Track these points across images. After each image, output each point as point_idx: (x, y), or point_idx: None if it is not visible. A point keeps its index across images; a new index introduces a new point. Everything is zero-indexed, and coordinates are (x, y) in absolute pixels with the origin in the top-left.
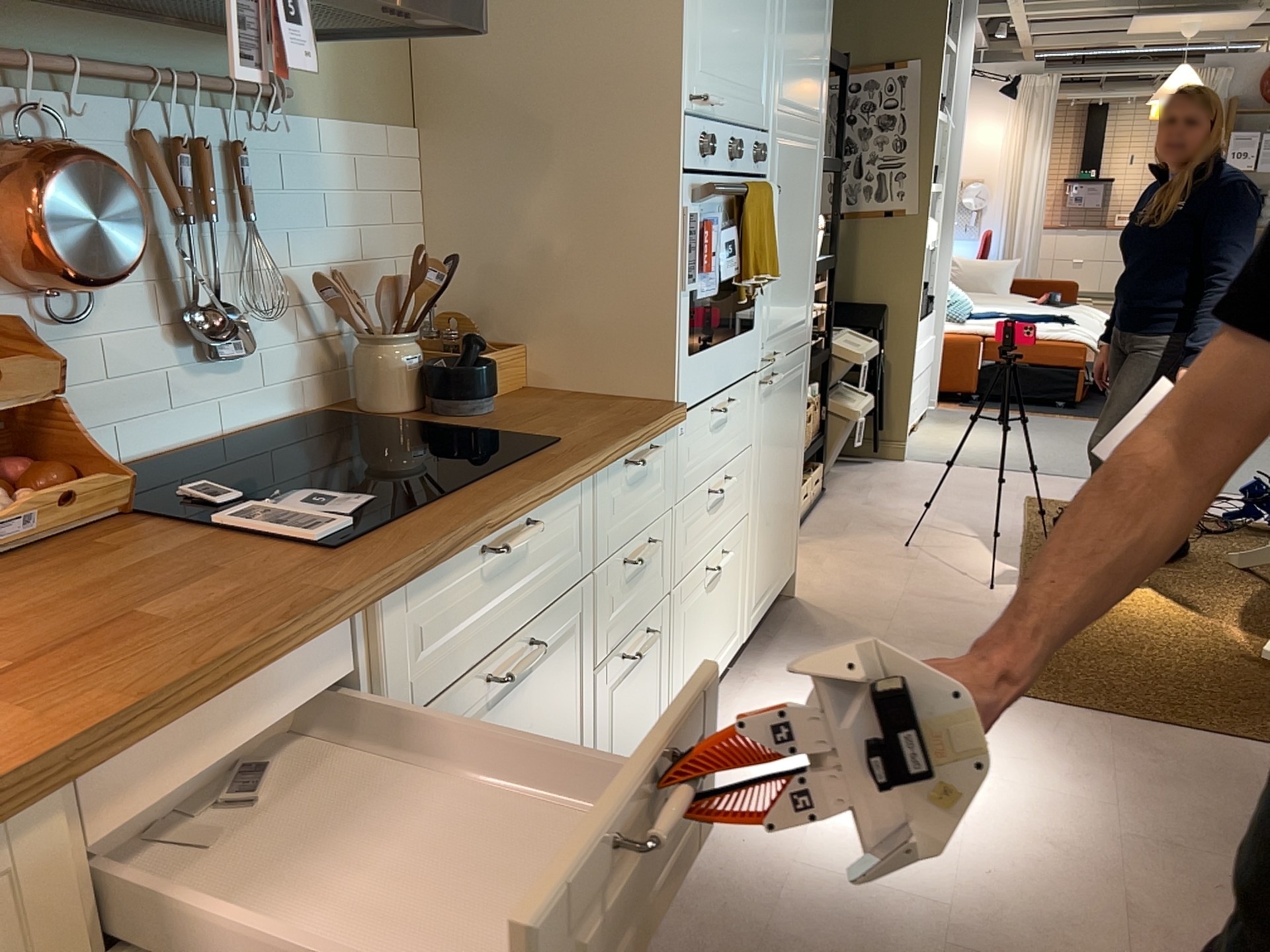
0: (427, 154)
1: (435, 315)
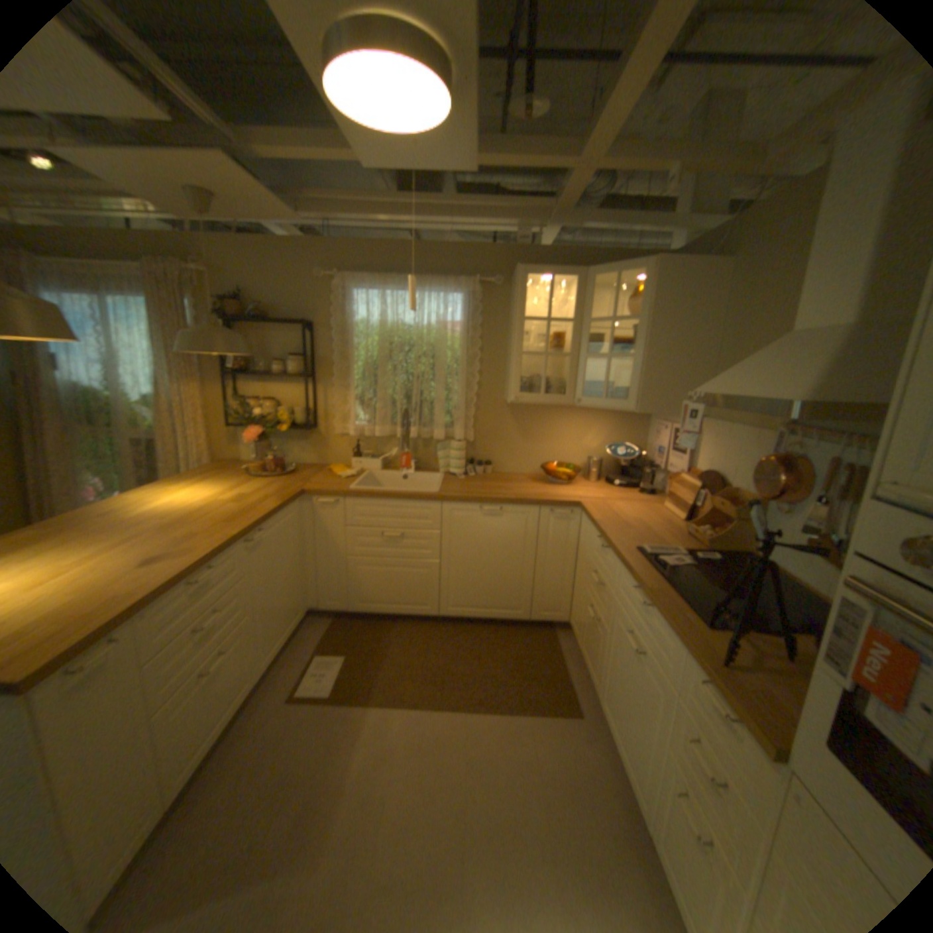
0: None
1: None
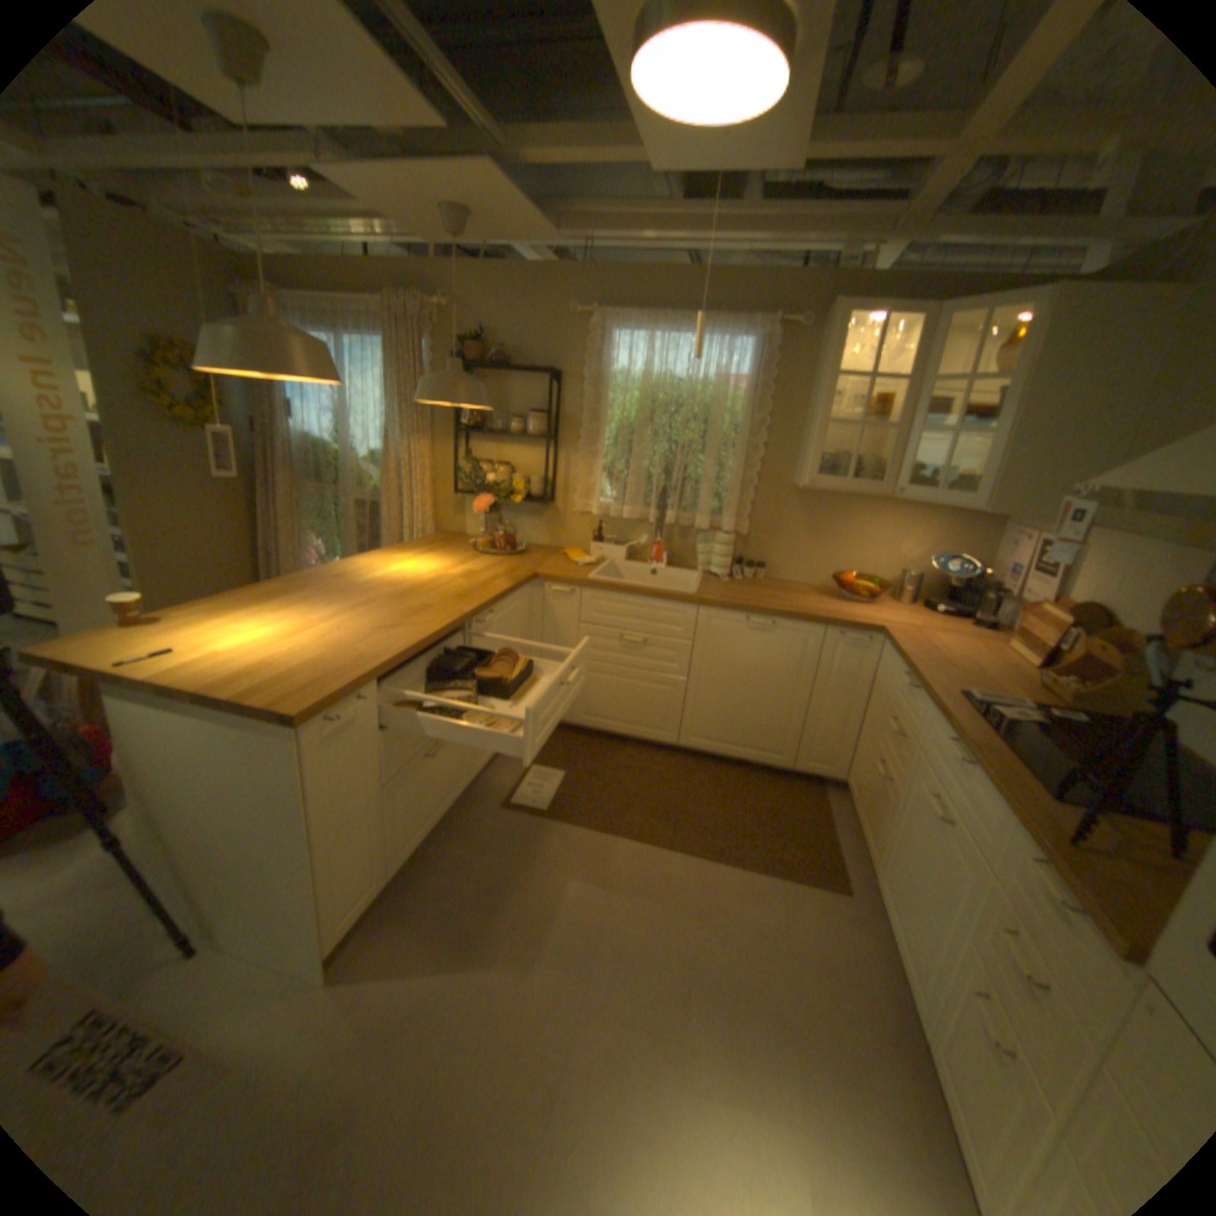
0: None
1: None
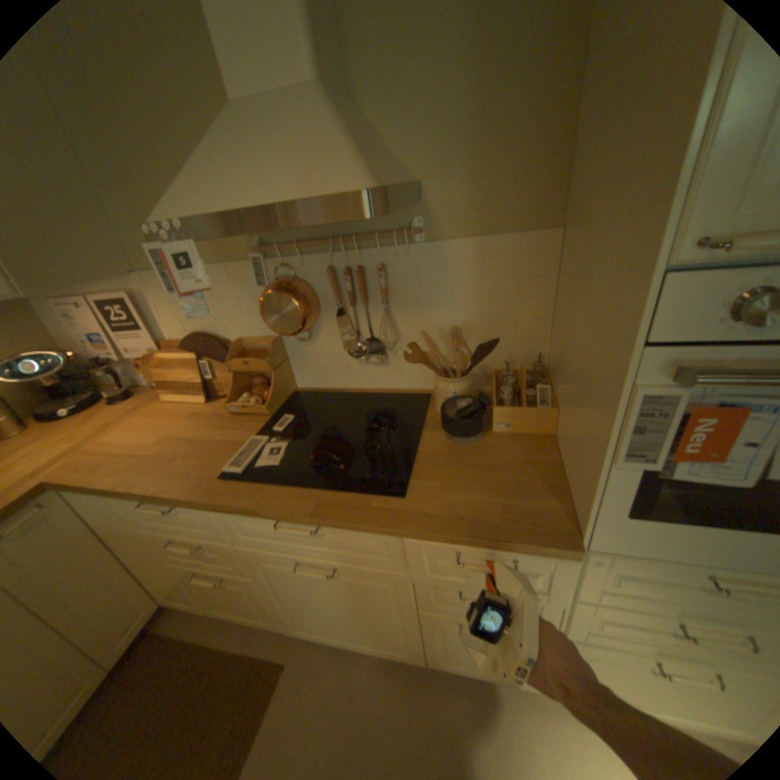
0: (566, 246)
1: (552, 357)
